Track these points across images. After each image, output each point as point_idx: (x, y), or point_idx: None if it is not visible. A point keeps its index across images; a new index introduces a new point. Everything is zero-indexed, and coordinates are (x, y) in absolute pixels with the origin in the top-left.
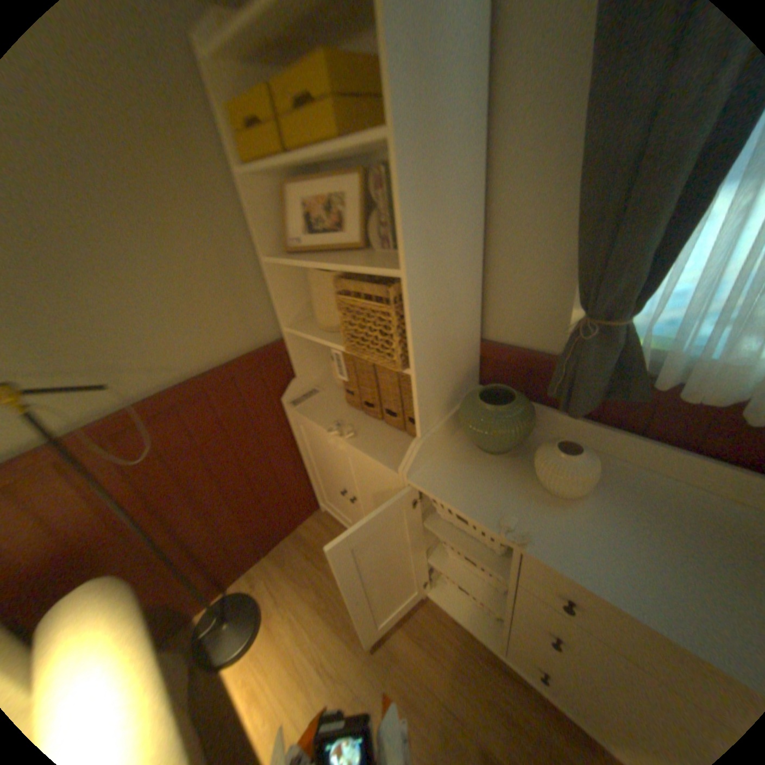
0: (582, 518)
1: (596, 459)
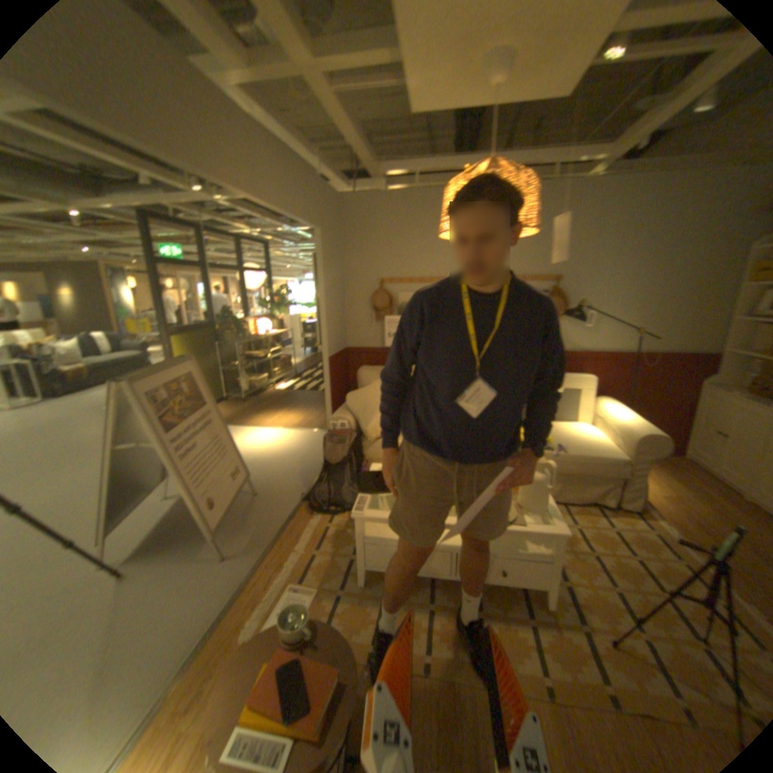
0: None
1: None
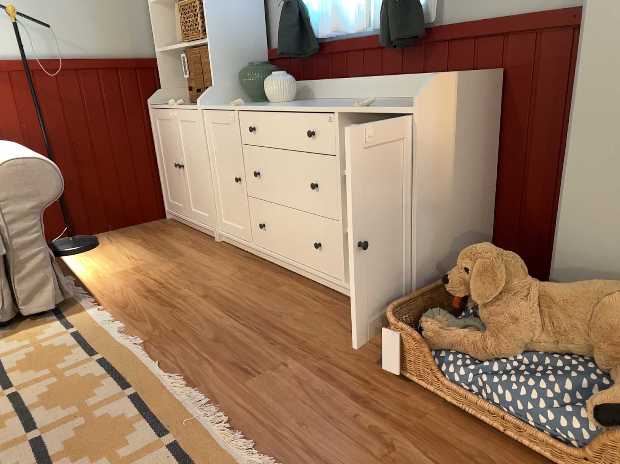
0: (273, 104)
1: (285, 76)
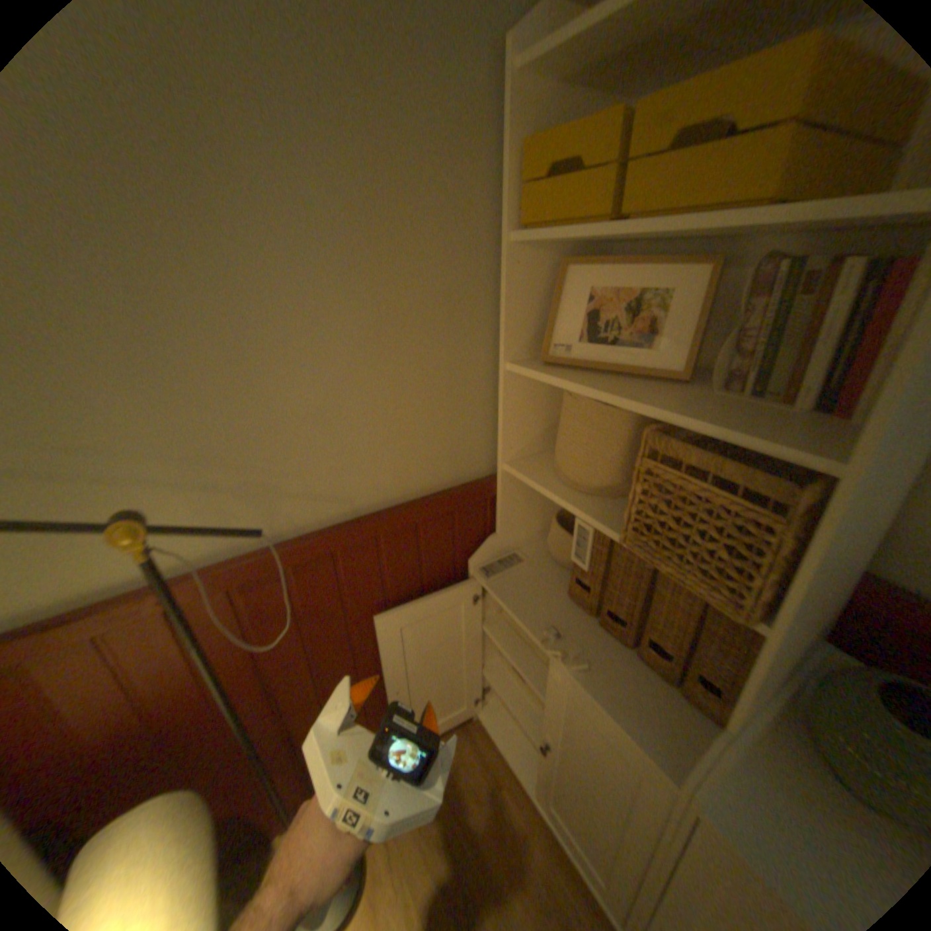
0: None
1: None
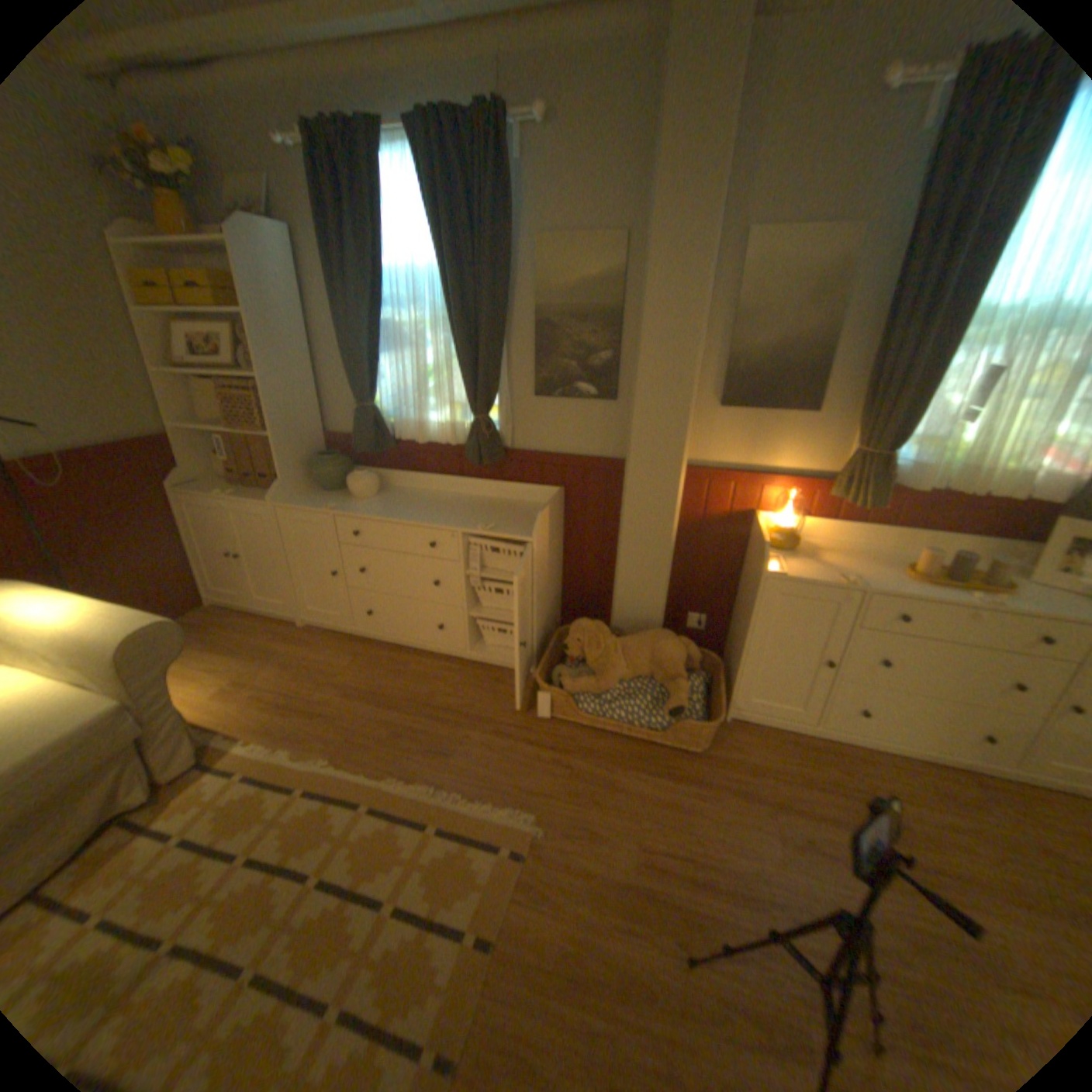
0: (366, 503)
1: (371, 474)
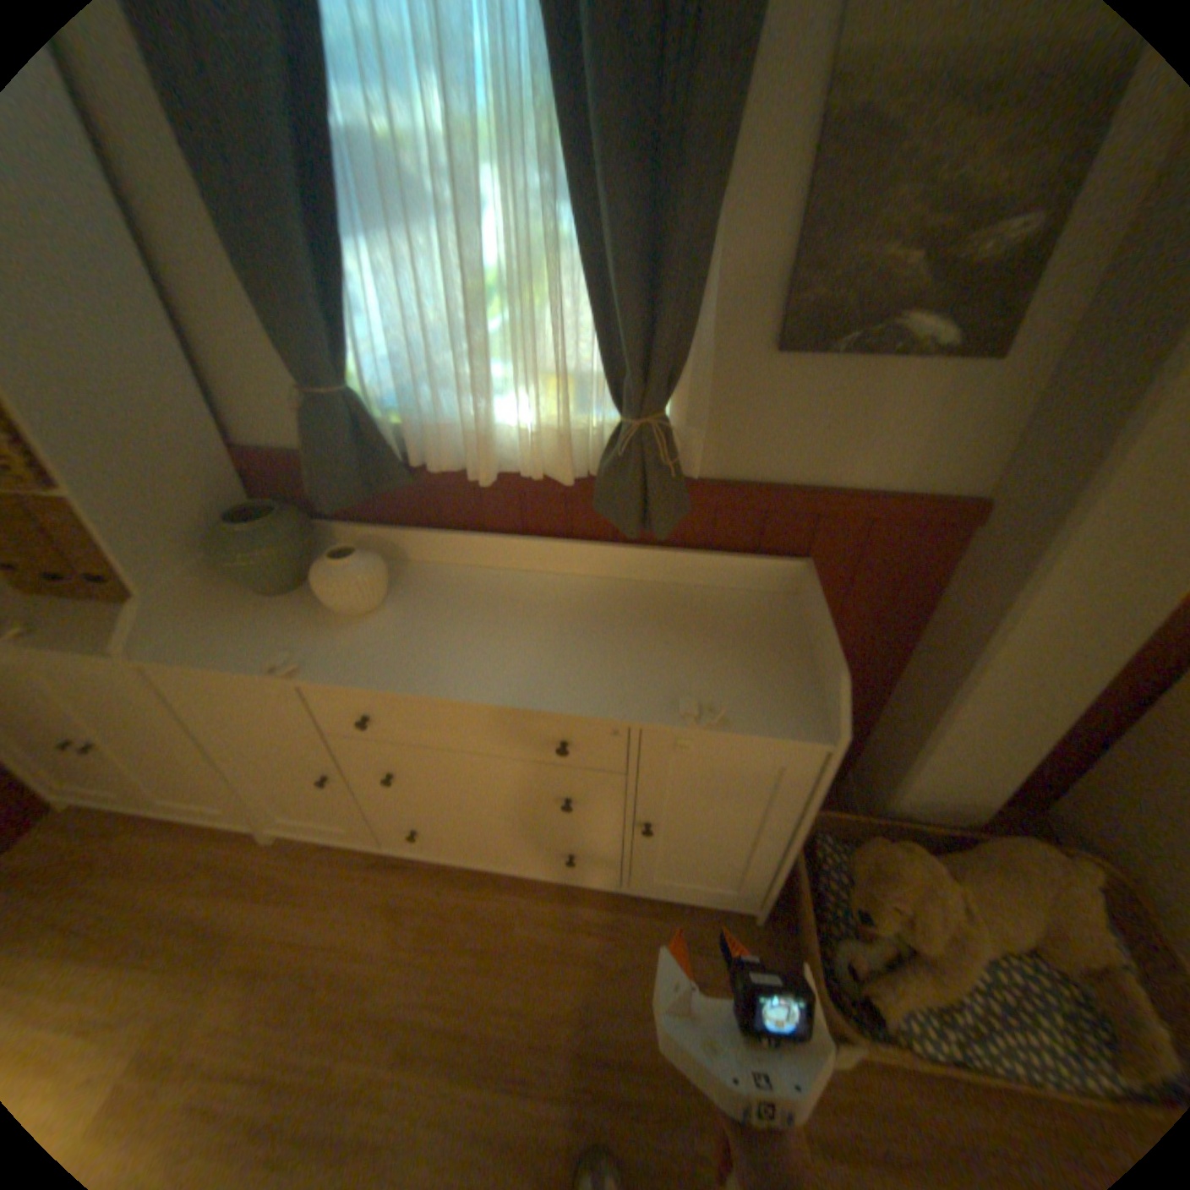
0: (371, 628)
1: (370, 558)
